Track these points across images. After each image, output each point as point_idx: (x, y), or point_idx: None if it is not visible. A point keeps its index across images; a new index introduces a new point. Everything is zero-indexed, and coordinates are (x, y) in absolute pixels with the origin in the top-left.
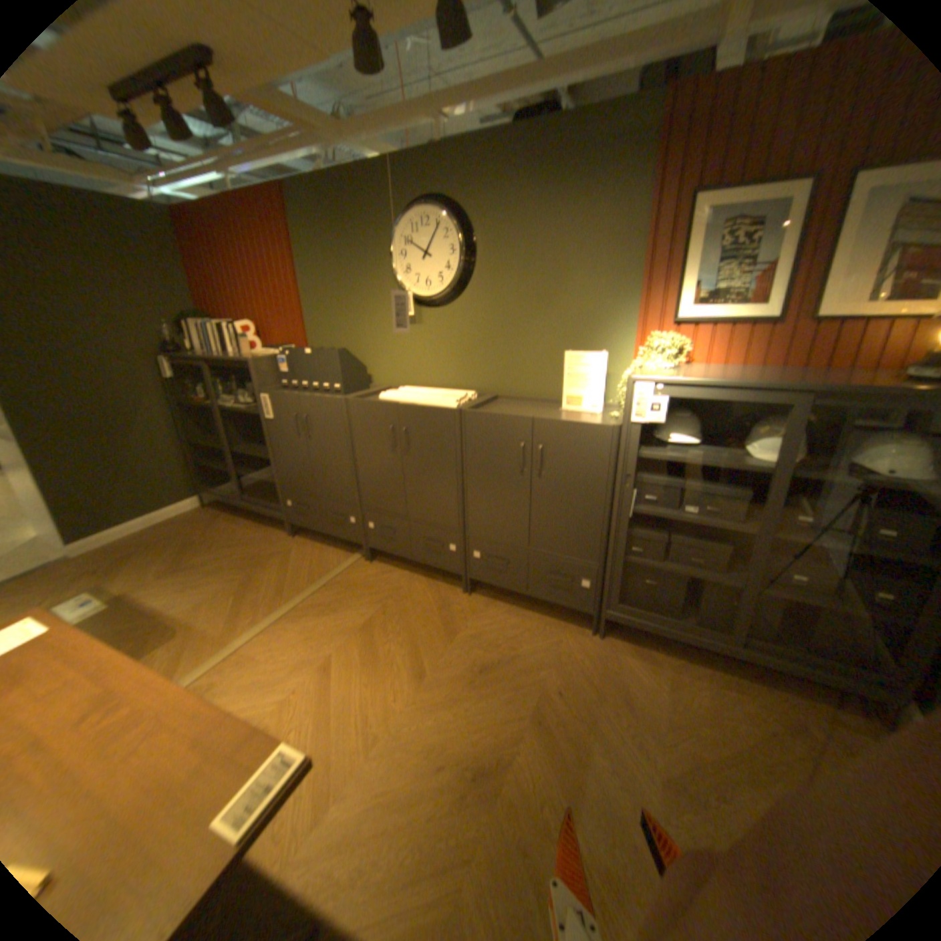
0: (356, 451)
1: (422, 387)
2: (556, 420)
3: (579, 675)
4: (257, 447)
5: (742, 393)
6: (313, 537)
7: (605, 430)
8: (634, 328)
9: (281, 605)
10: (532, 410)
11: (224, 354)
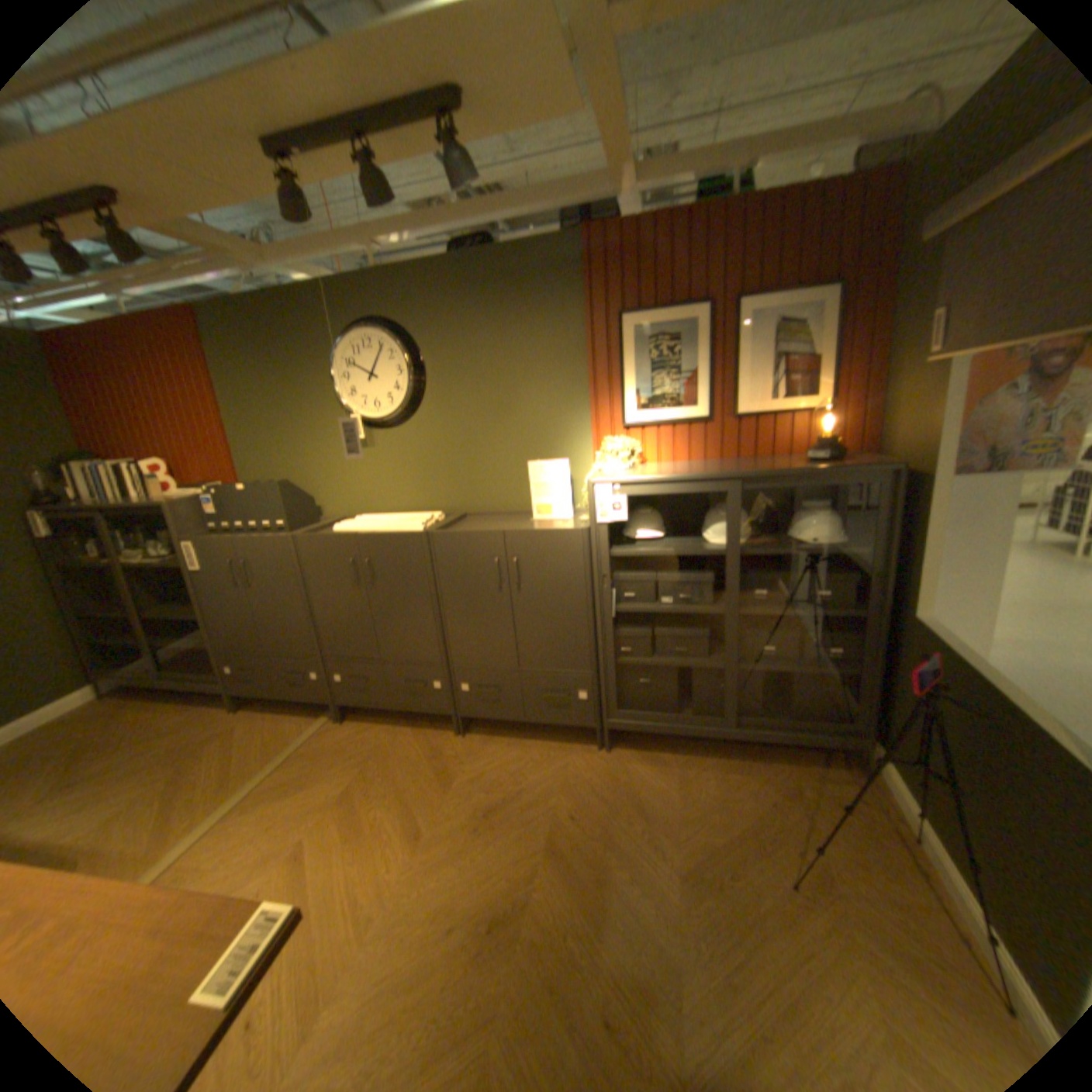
0: (311, 592)
1: (383, 513)
2: (527, 529)
3: (589, 793)
4: (178, 606)
5: (686, 485)
6: (263, 707)
7: (575, 534)
8: (589, 434)
9: (229, 795)
10: (504, 523)
11: (127, 498)
